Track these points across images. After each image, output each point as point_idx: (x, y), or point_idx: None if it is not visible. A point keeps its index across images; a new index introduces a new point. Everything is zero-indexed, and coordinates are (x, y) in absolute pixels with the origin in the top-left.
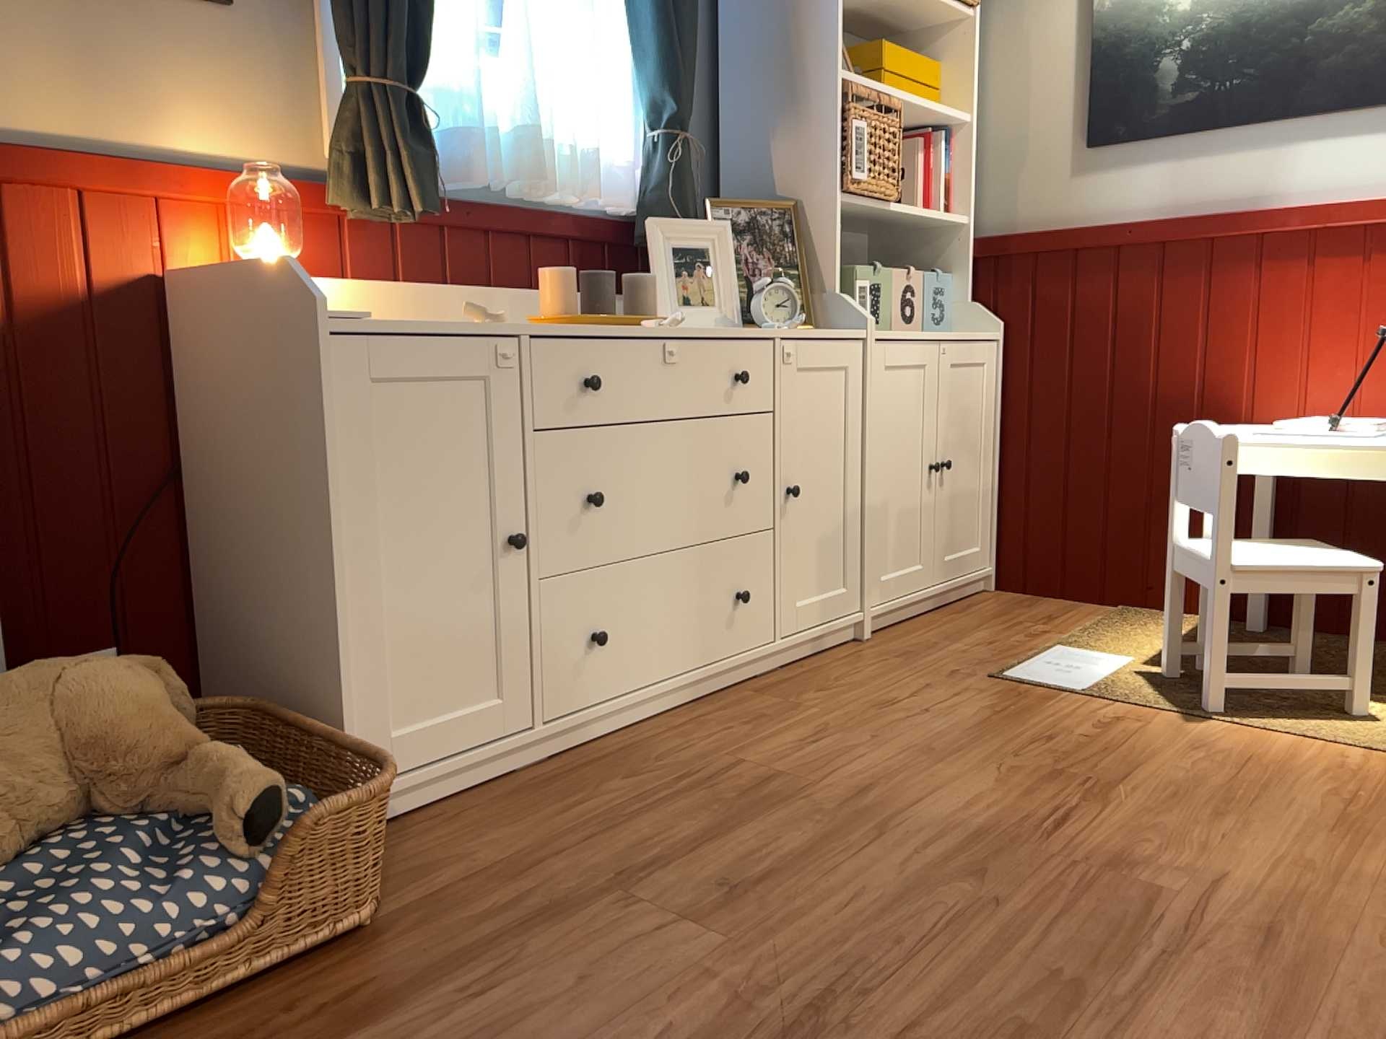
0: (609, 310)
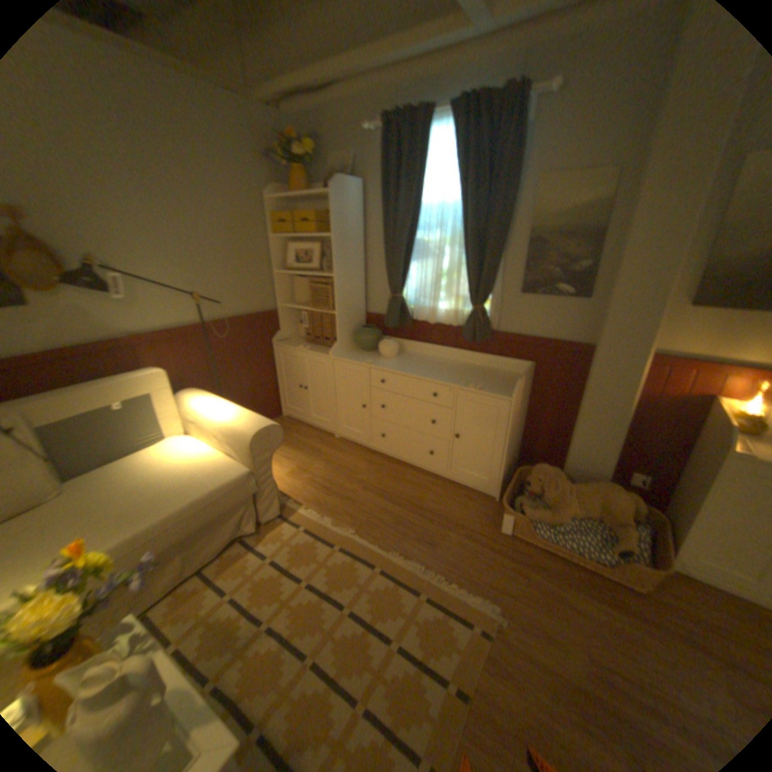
0: None
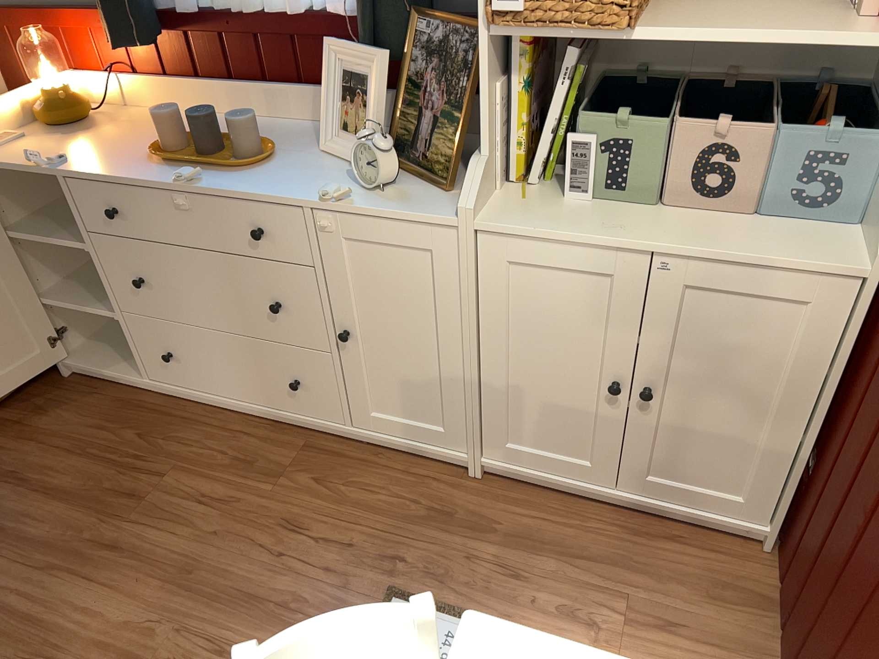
0: (209, 148)
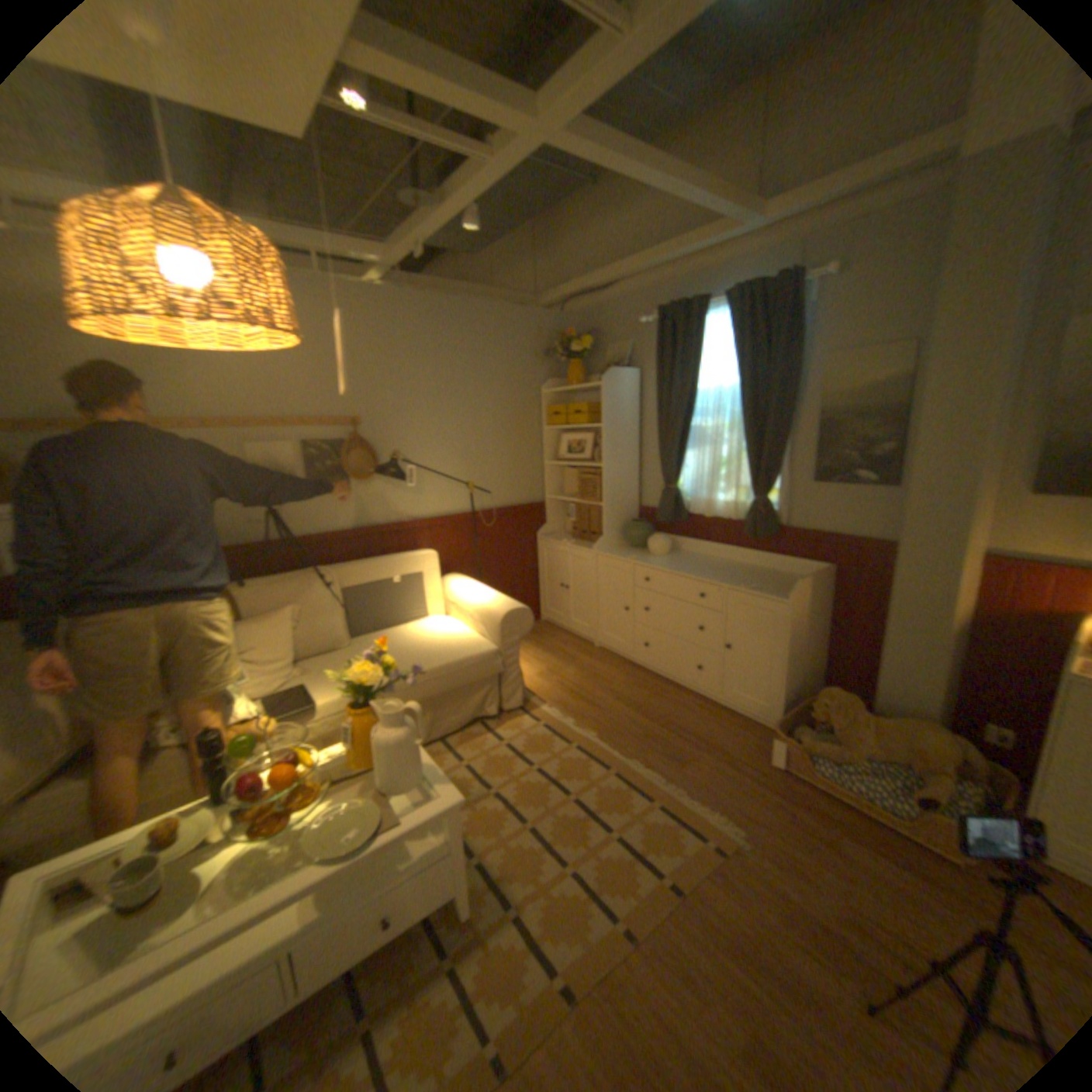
0: None
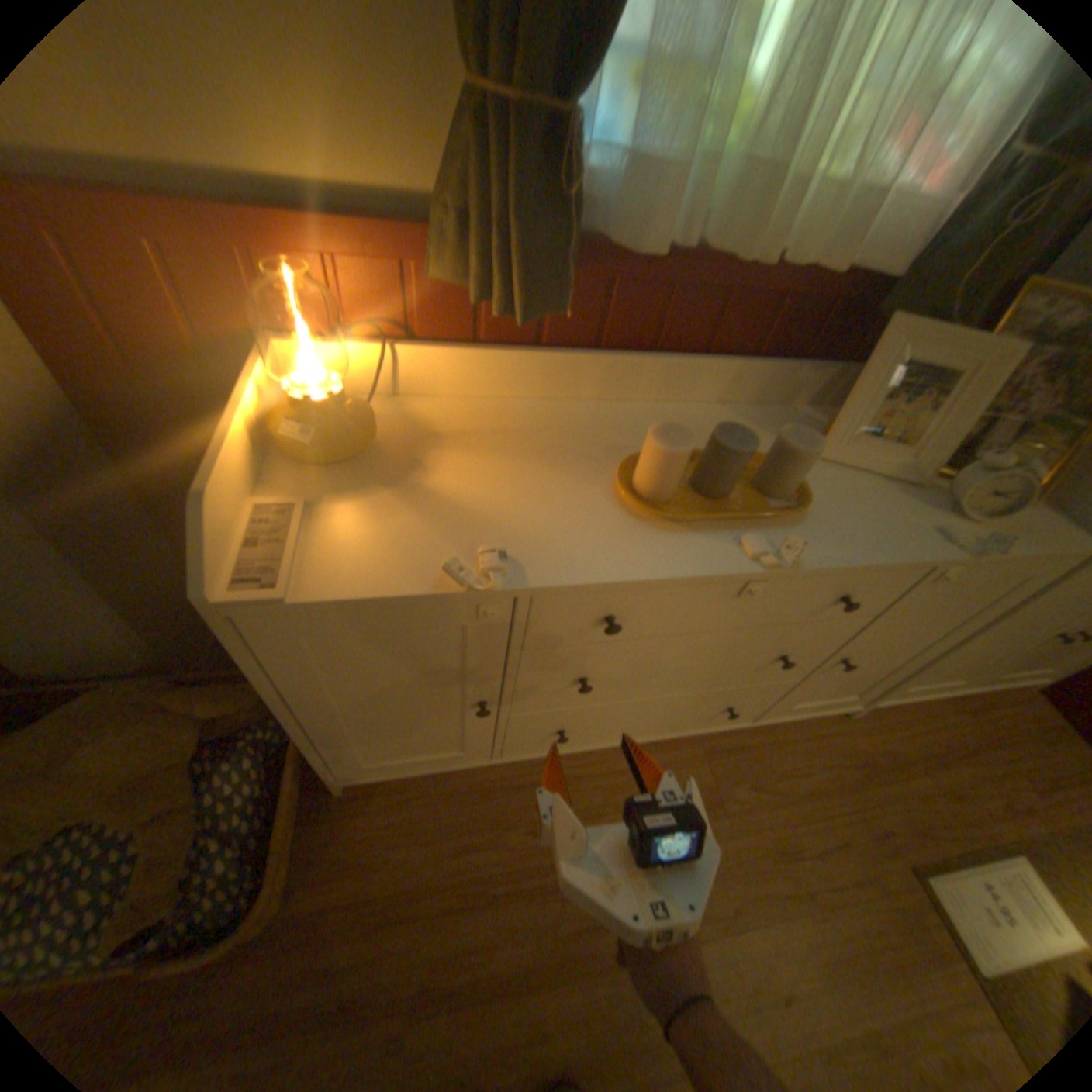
0: (729, 485)
